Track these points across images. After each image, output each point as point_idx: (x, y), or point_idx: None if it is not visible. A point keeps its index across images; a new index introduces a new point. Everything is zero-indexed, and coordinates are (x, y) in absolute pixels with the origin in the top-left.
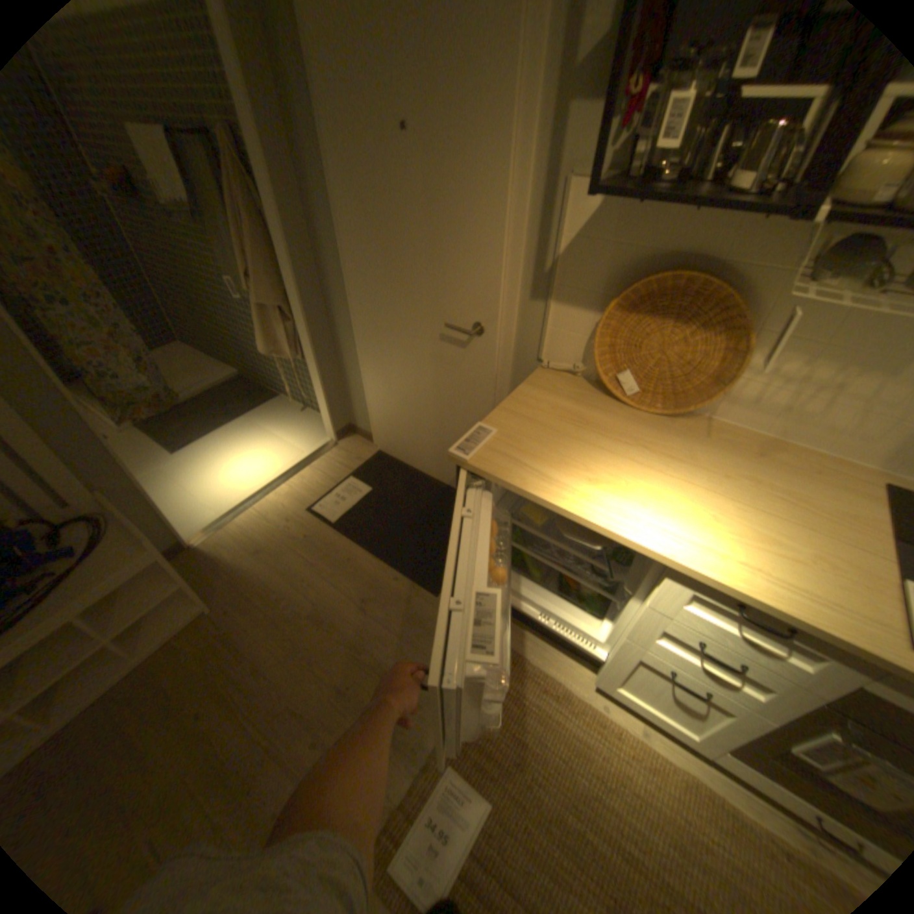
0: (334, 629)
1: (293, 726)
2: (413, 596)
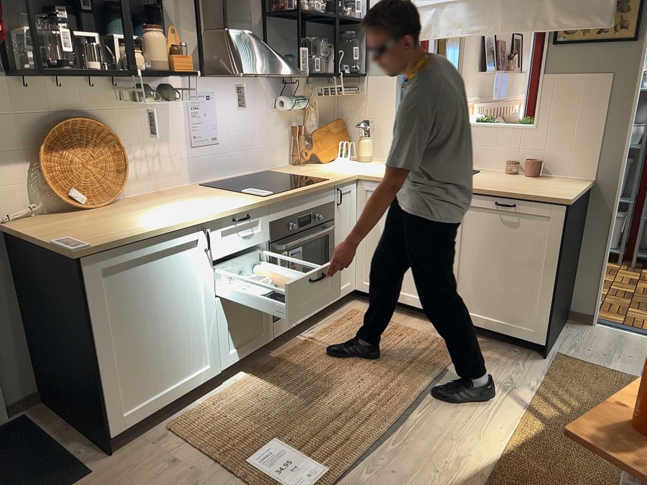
0: None
1: None
2: None
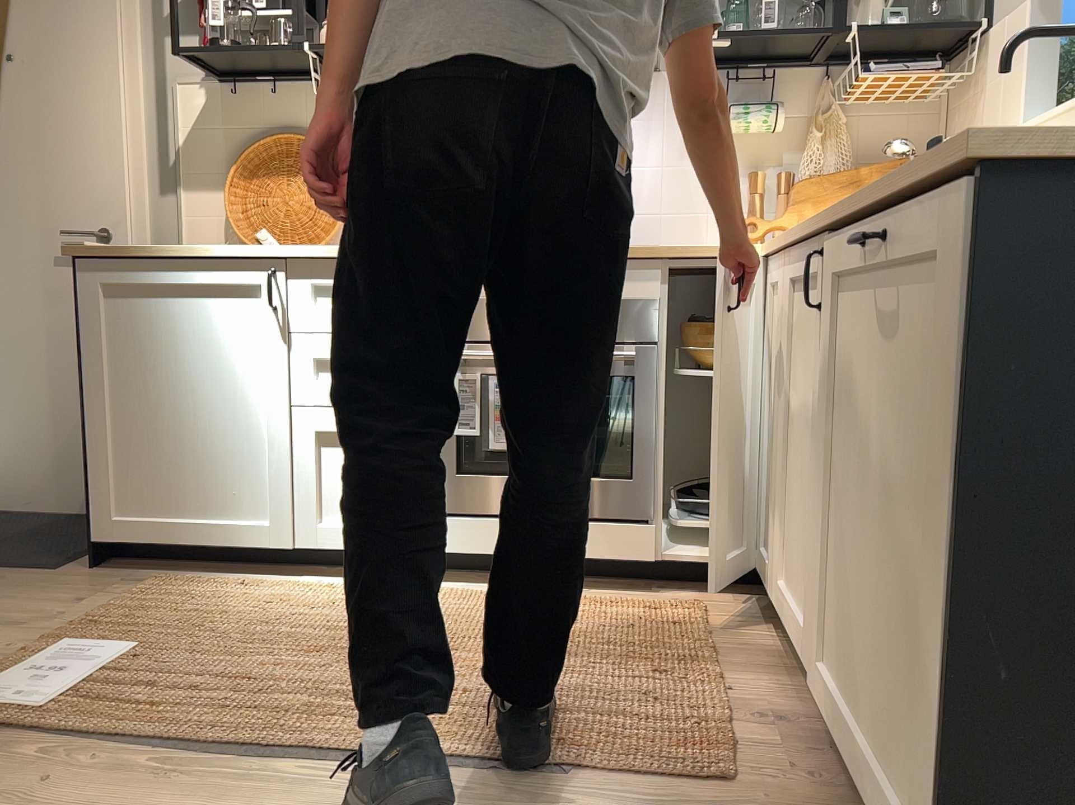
0: None
1: None
2: (8, 576)
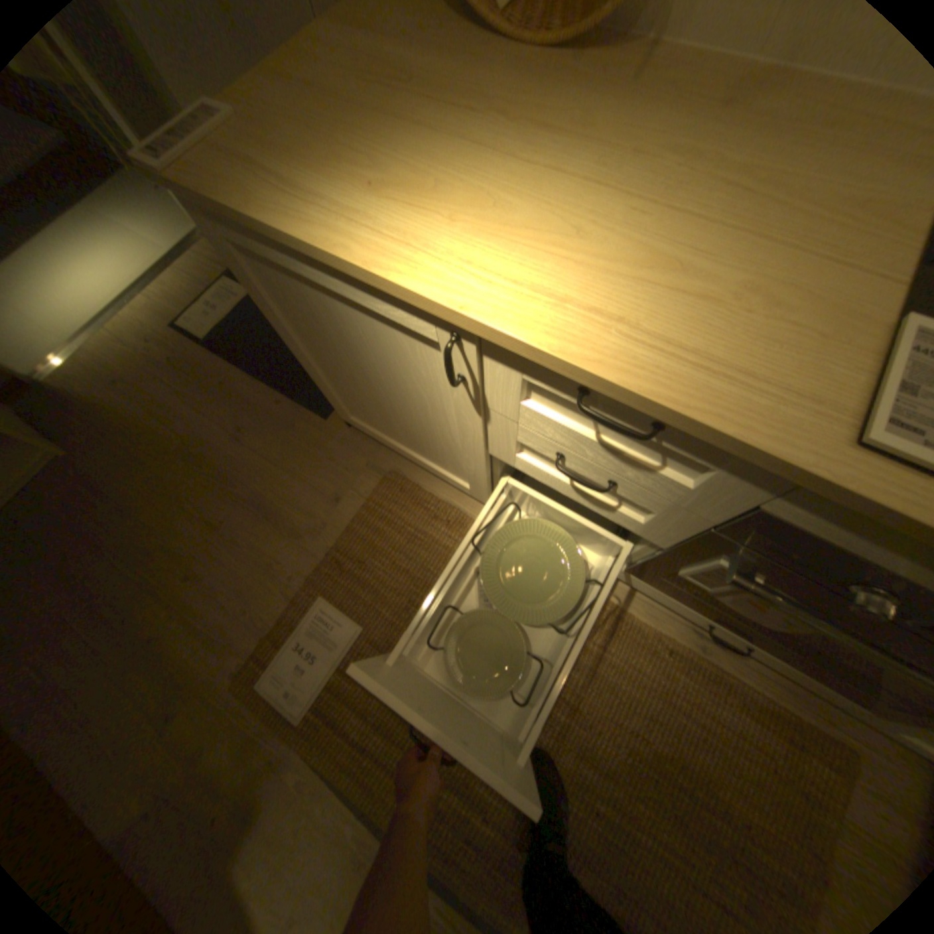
0: (204, 463)
1: (162, 562)
2: (295, 420)
